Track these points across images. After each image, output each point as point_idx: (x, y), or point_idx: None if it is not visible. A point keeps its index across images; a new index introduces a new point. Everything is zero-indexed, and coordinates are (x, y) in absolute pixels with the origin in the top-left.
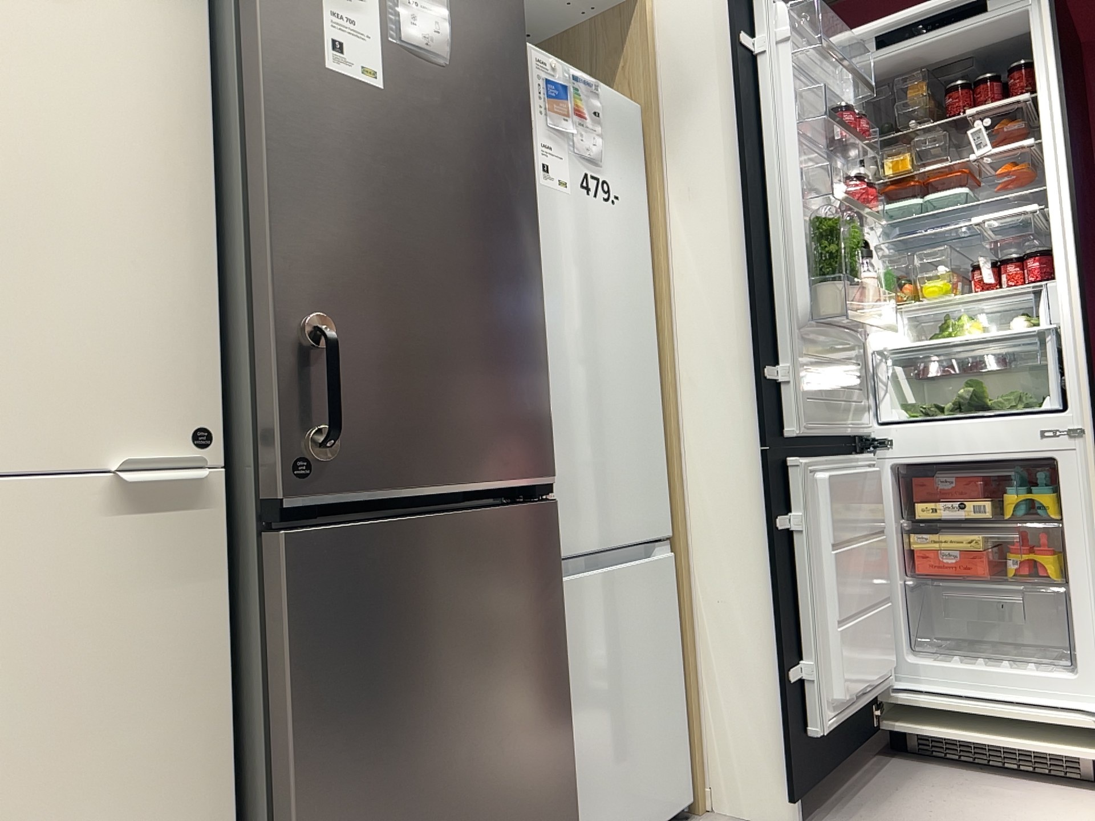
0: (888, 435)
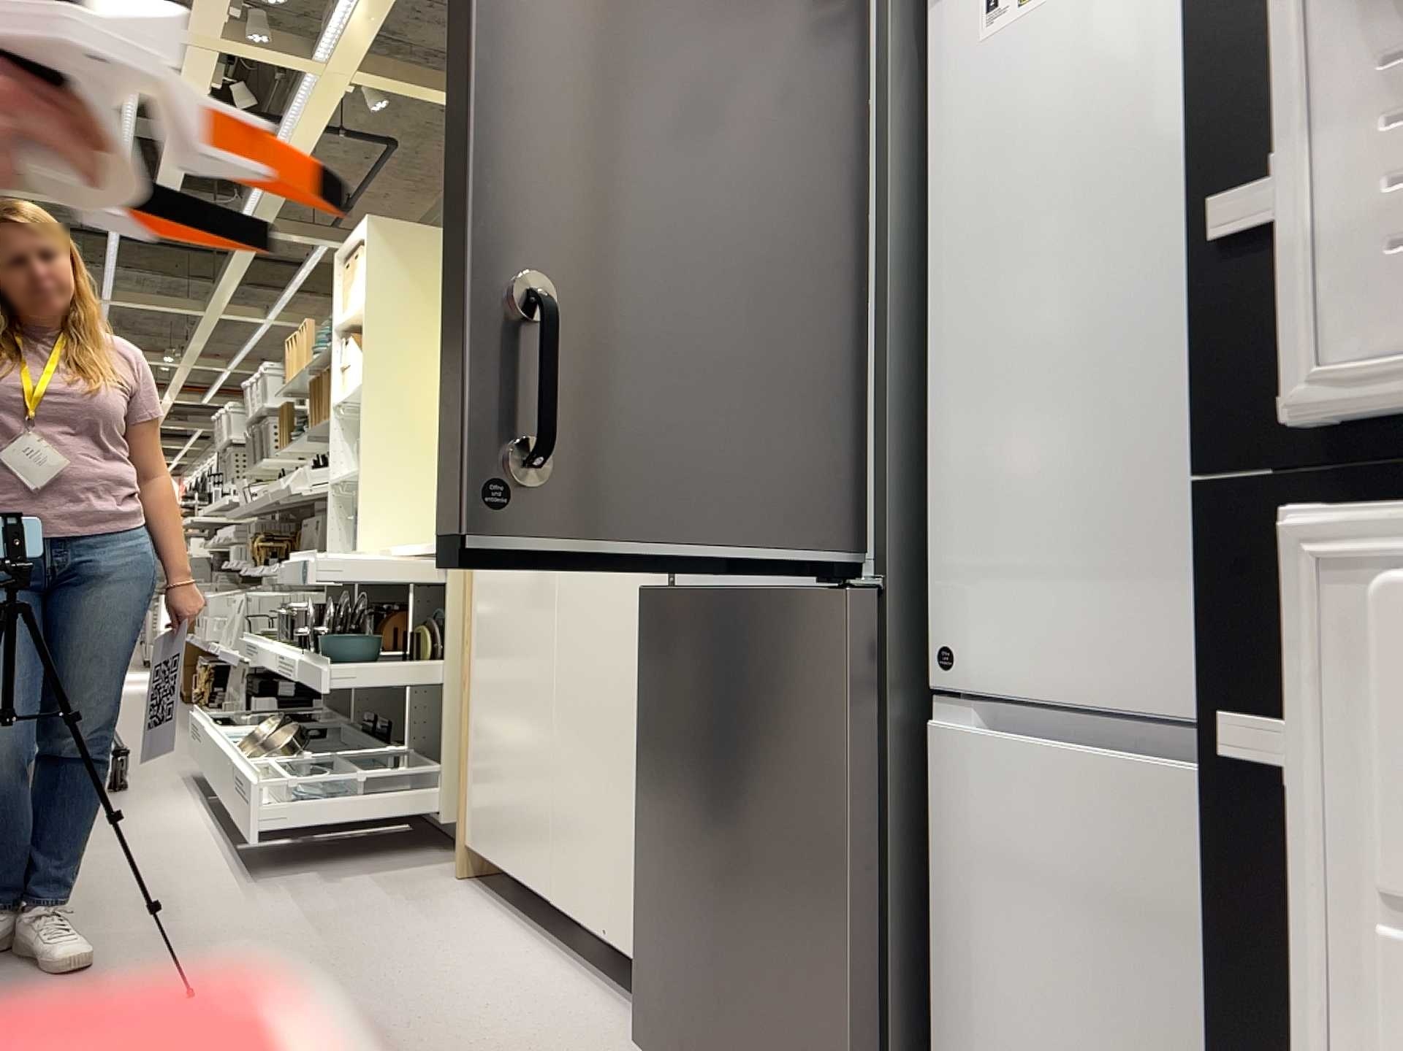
0: None
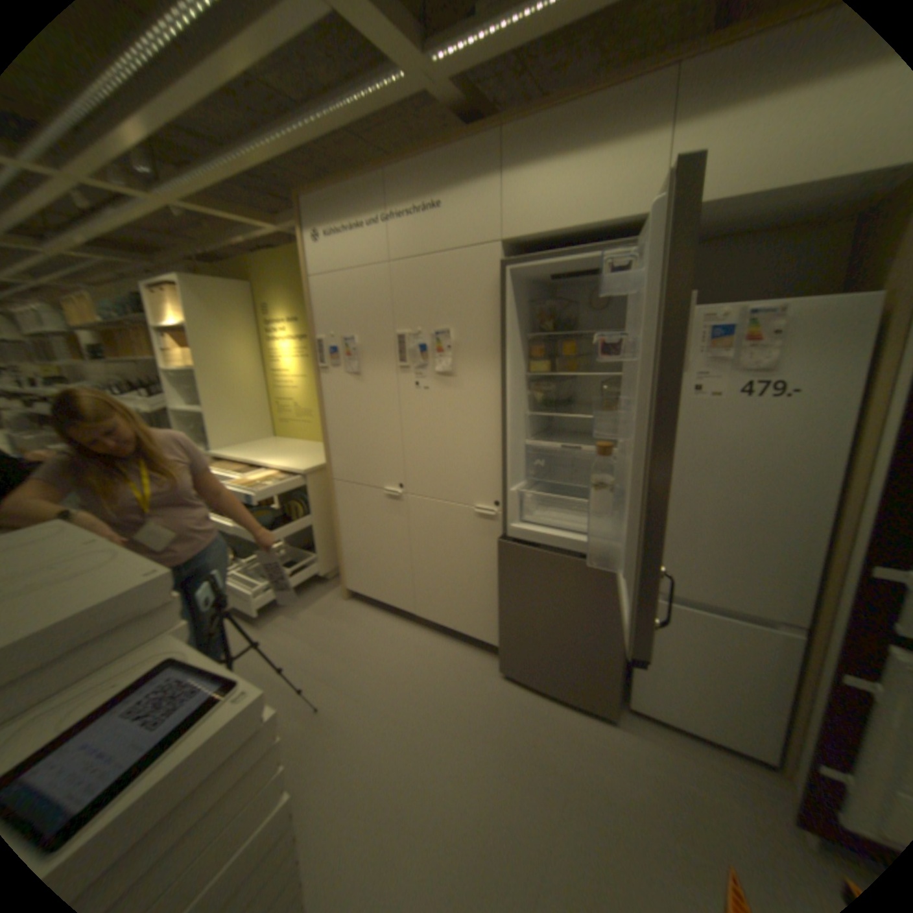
0: None
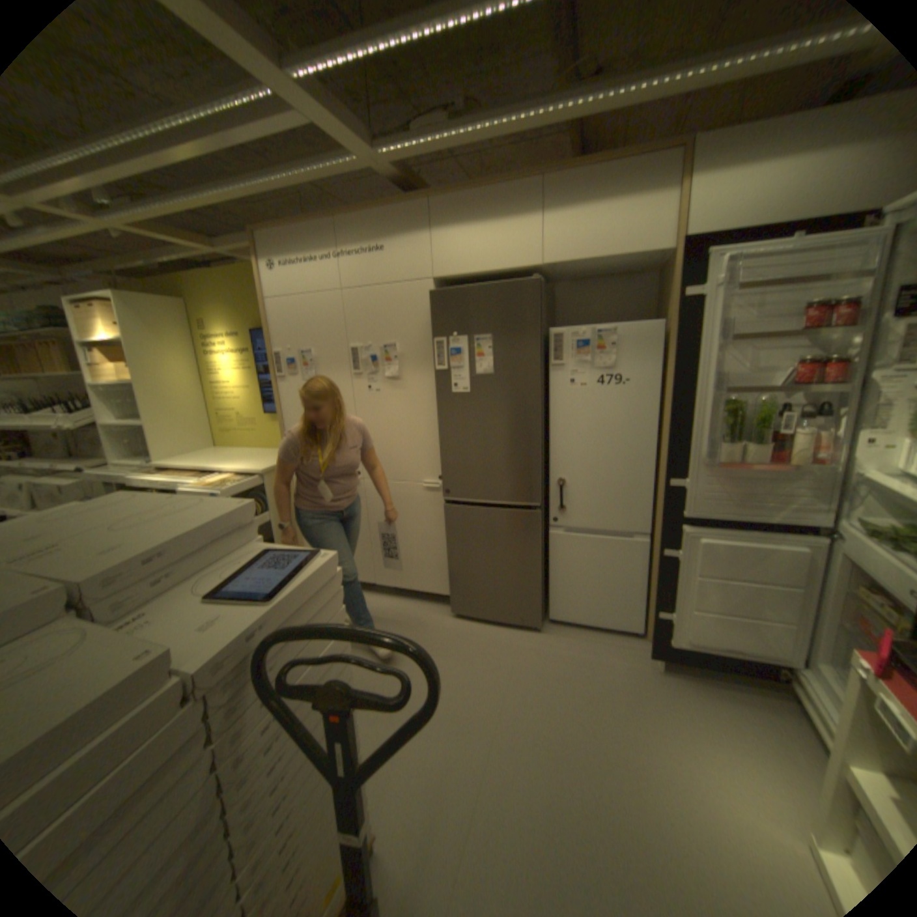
0: (845, 533)
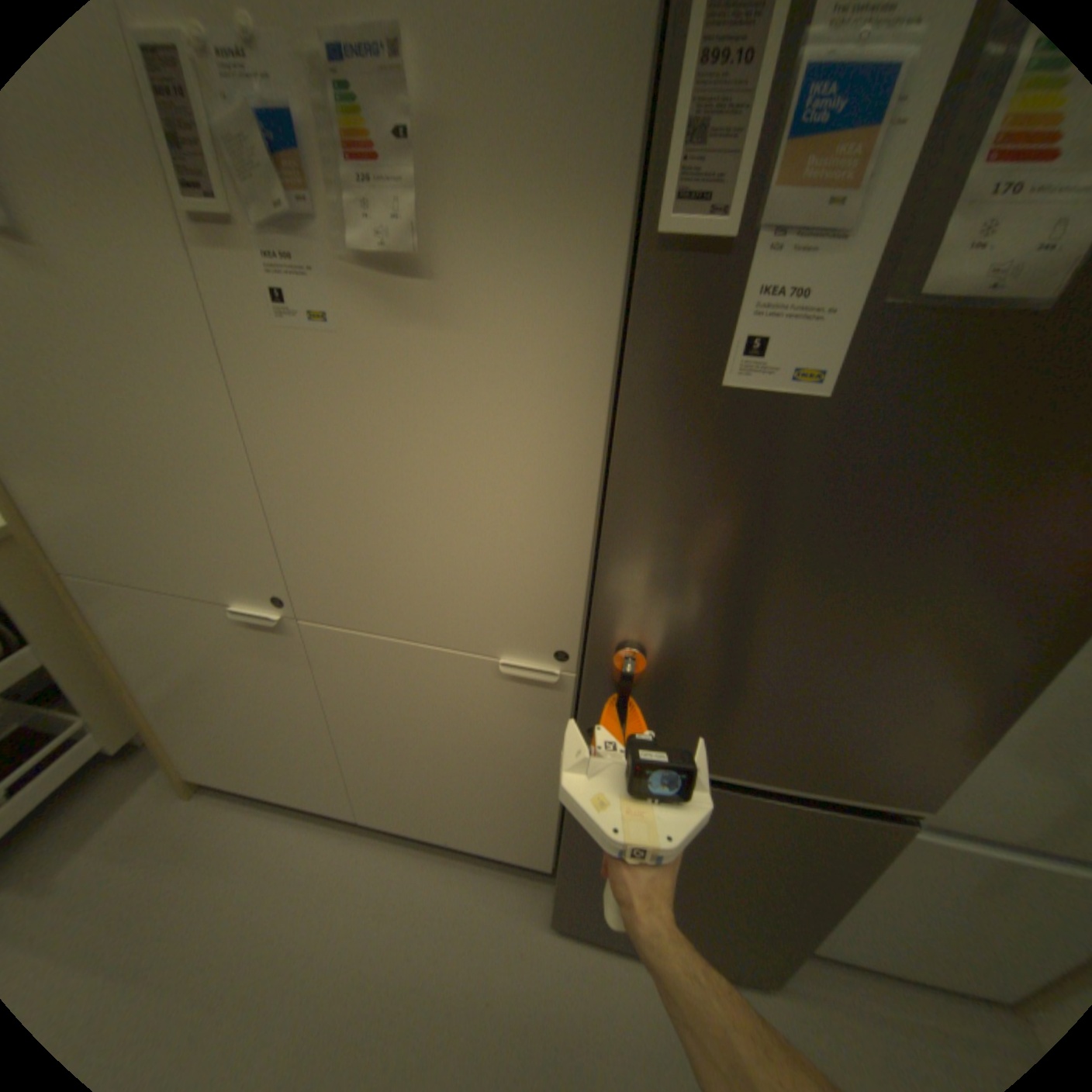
0: None
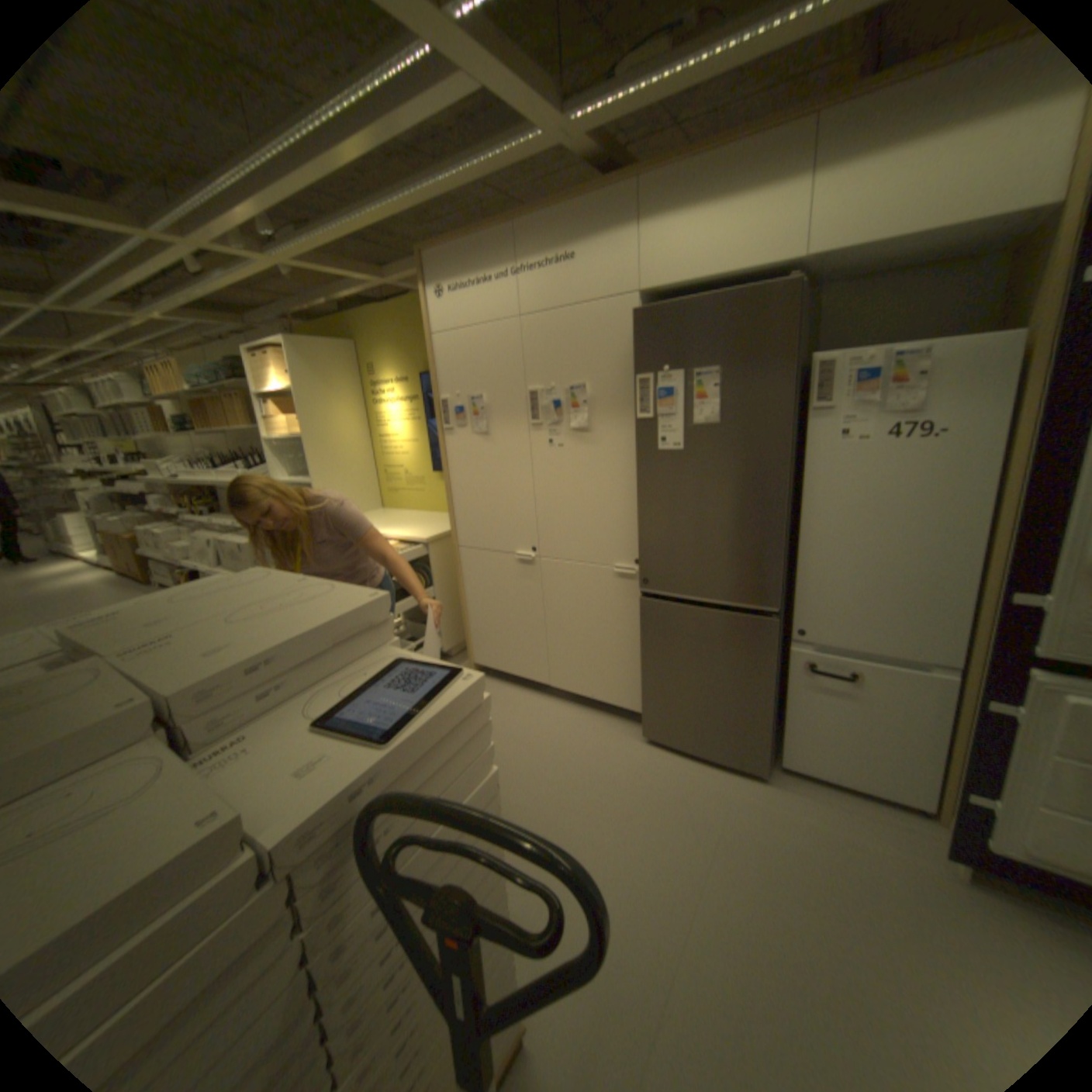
0: None
